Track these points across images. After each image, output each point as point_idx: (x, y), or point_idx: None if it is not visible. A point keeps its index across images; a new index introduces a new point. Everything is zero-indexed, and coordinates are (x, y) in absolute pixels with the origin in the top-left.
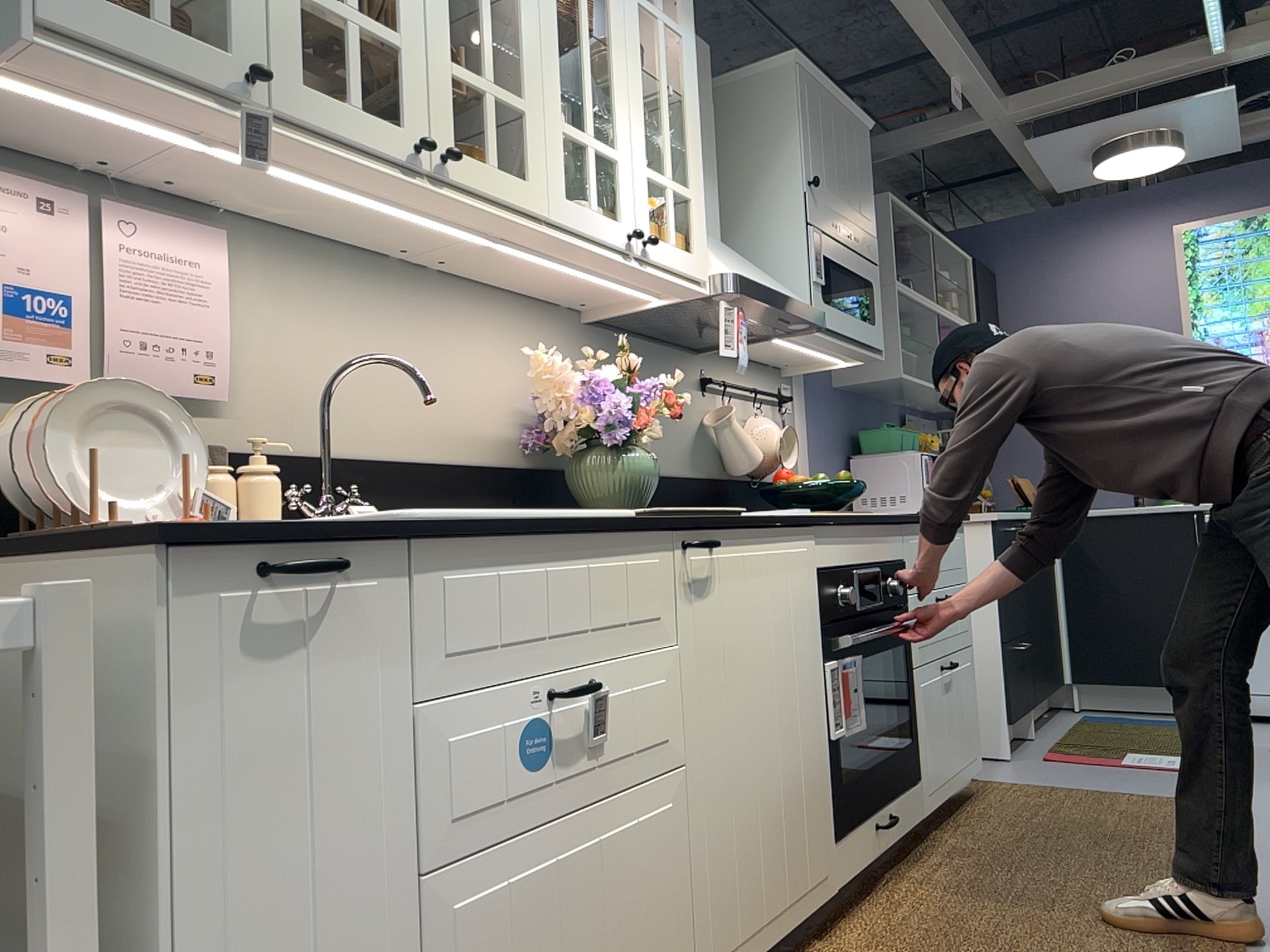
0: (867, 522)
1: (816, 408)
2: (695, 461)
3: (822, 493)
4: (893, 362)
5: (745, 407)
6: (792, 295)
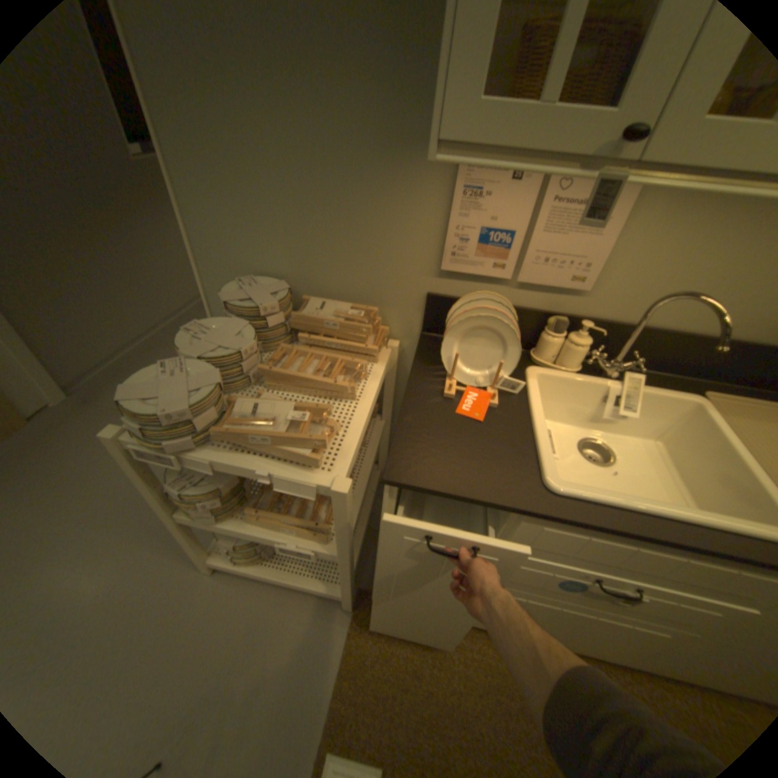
0: None
1: None
2: None
3: None
4: None
5: None
6: None
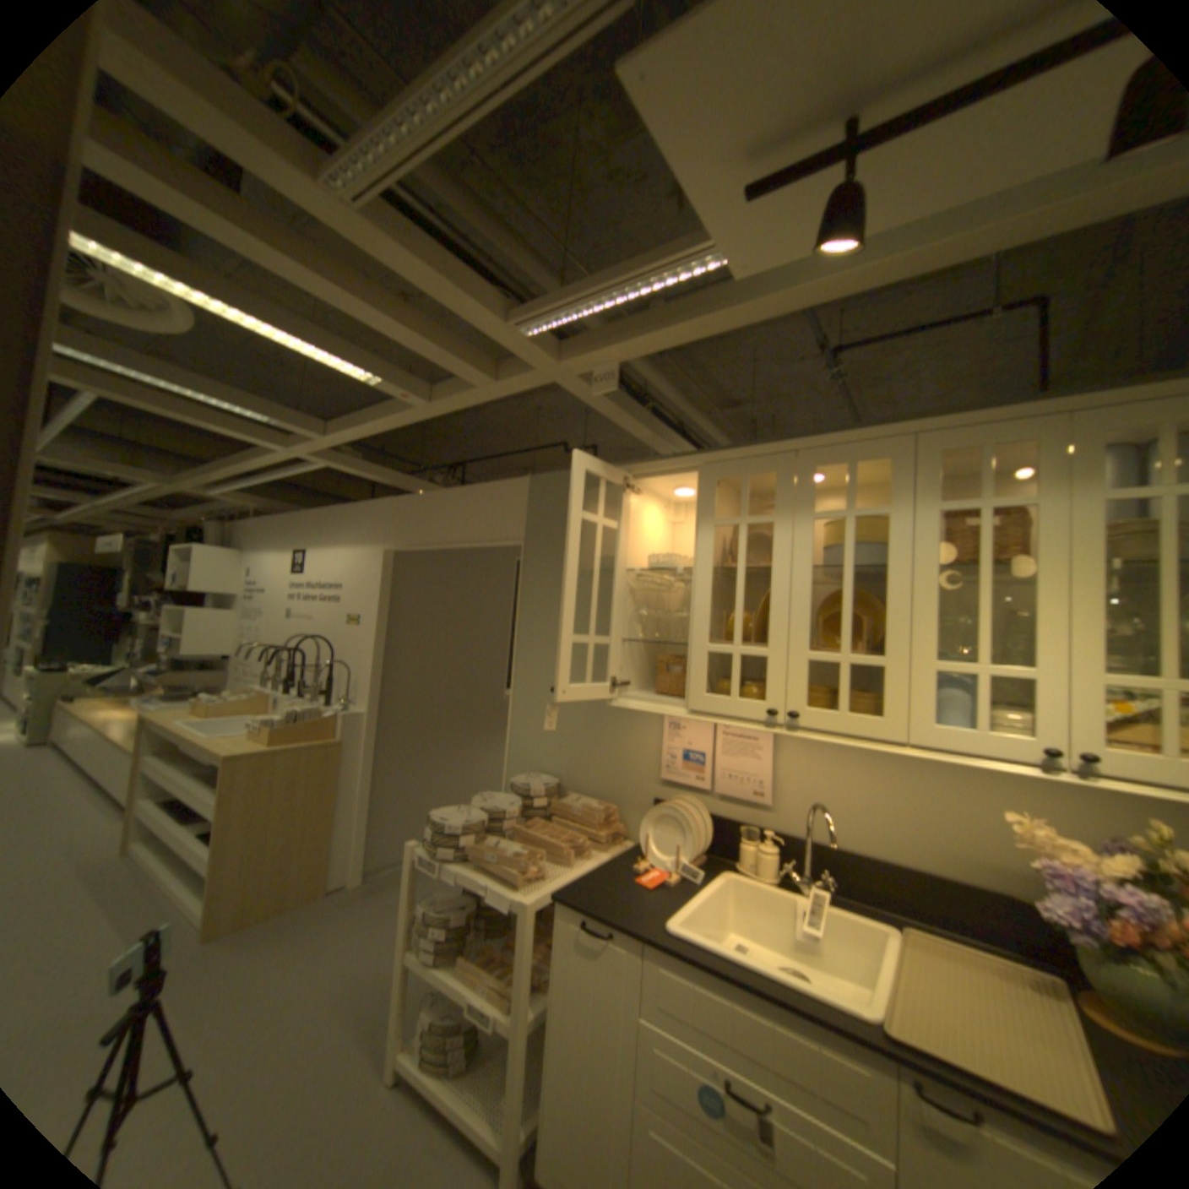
0: None
1: None
2: None
3: None
4: None
5: None
6: None
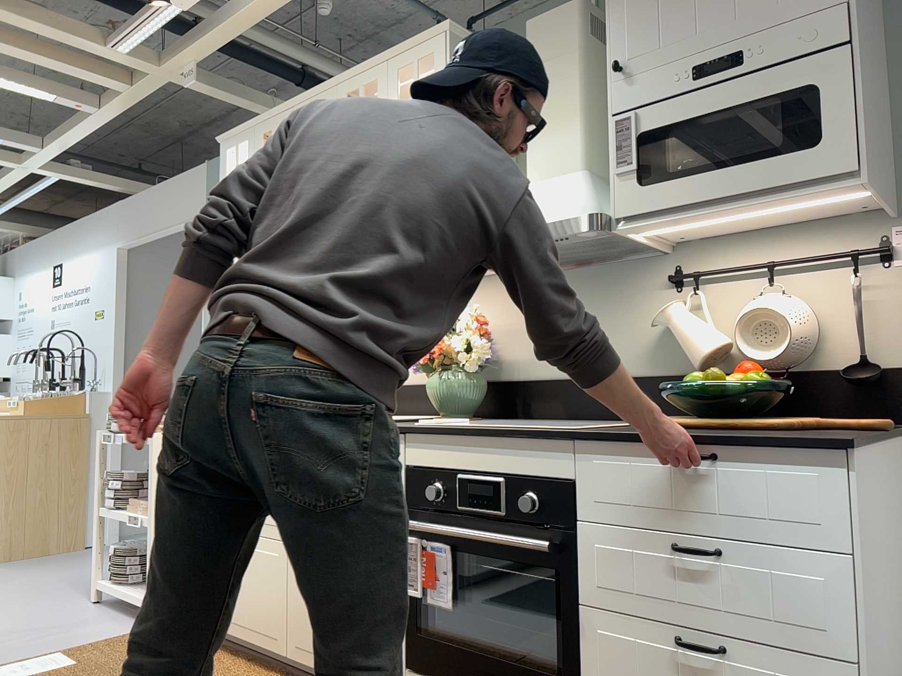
0: (472, 435)
1: None
2: (652, 359)
3: (692, 395)
4: None
5: (763, 286)
6: (553, 215)
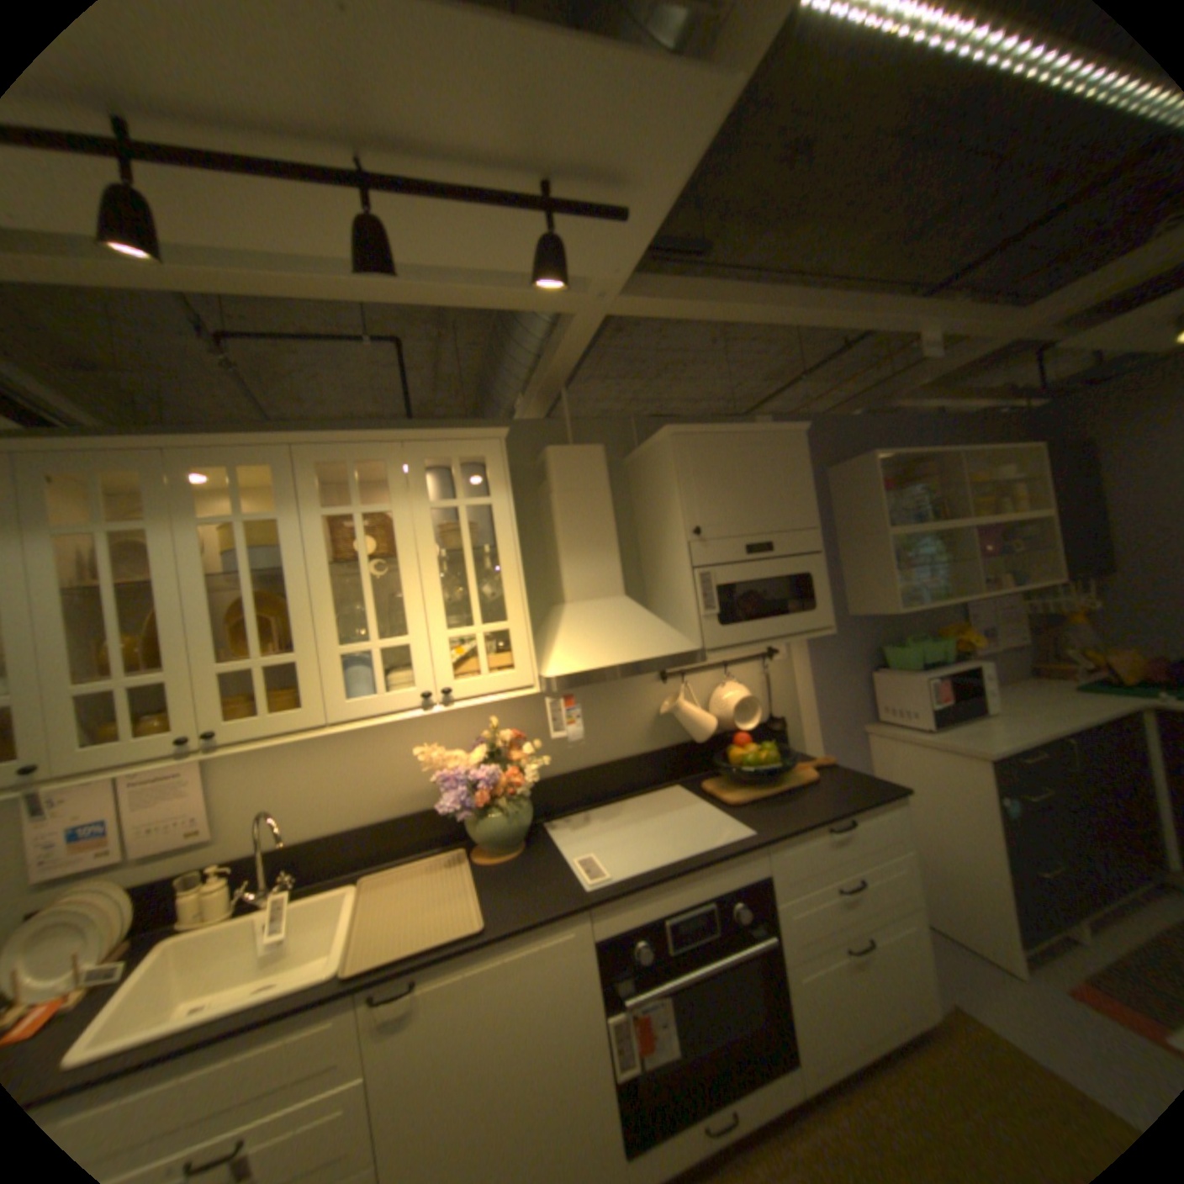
0: (682, 877)
1: (820, 644)
2: (653, 738)
3: (749, 771)
4: (900, 594)
5: (716, 676)
6: (659, 647)
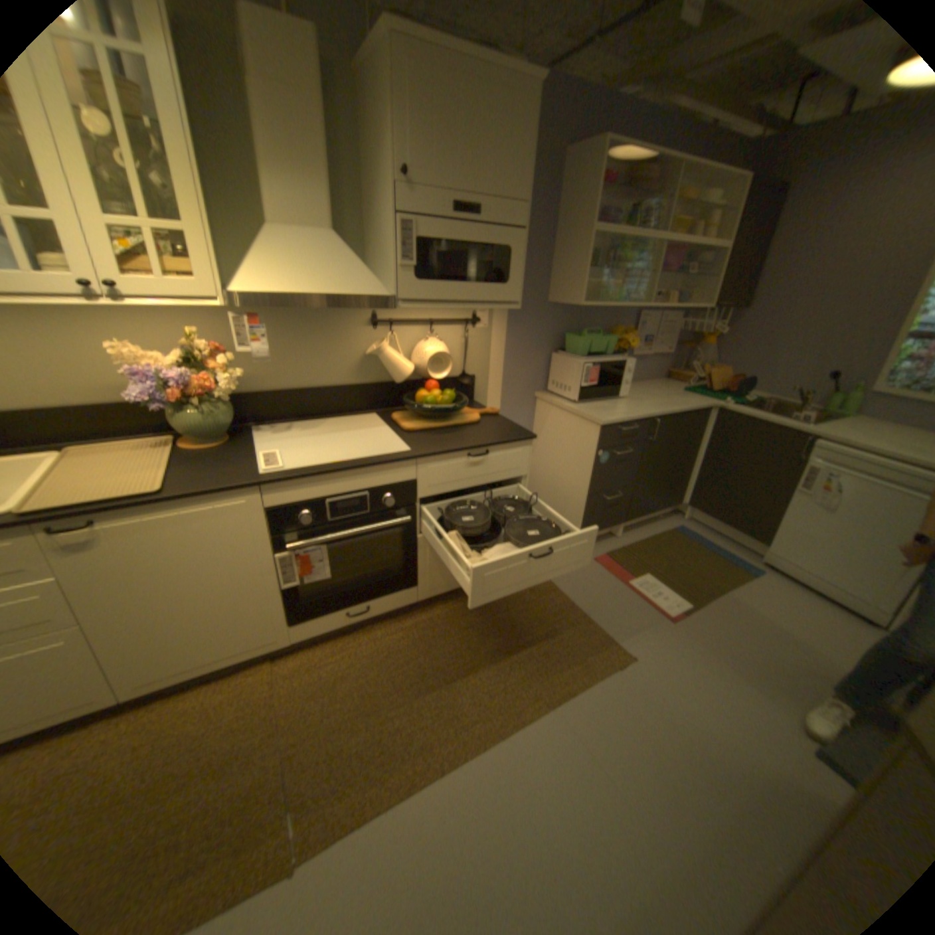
0: (342, 471)
1: (517, 320)
2: (359, 373)
3: (427, 408)
4: (588, 288)
5: (423, 331)
6: (351, 286)
